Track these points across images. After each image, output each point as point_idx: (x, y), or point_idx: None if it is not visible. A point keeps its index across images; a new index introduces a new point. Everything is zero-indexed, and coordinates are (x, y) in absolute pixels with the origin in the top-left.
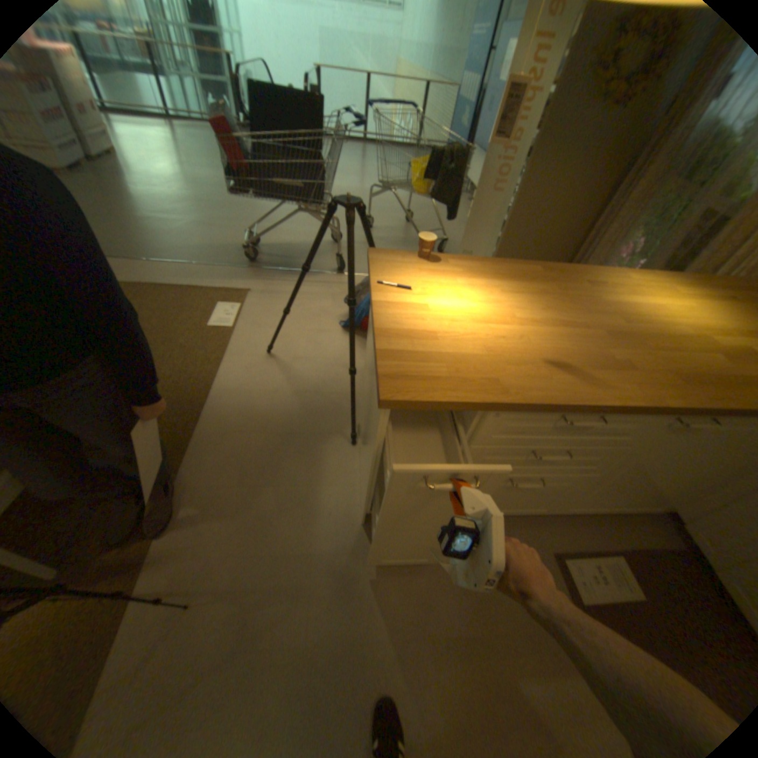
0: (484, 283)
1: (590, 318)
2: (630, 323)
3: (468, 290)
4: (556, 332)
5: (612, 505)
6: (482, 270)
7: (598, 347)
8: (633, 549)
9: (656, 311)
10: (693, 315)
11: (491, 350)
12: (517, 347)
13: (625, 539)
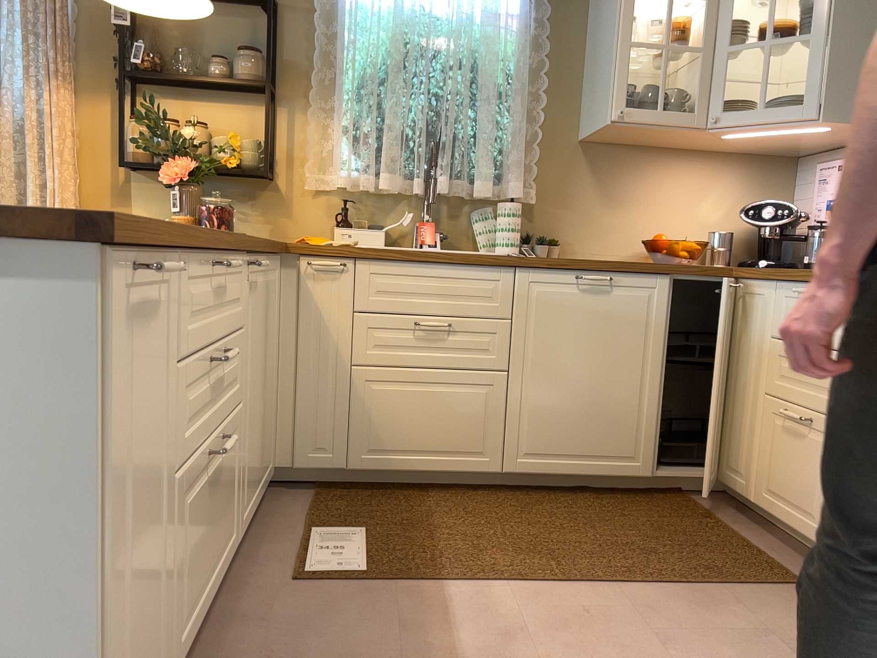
0: None
1: None
2: None
3: None
4: None
5: (253, 475)
6: None
7: None
8: (300, 521)
9: None
10: None
11: None
12: None
13: (285, 523)
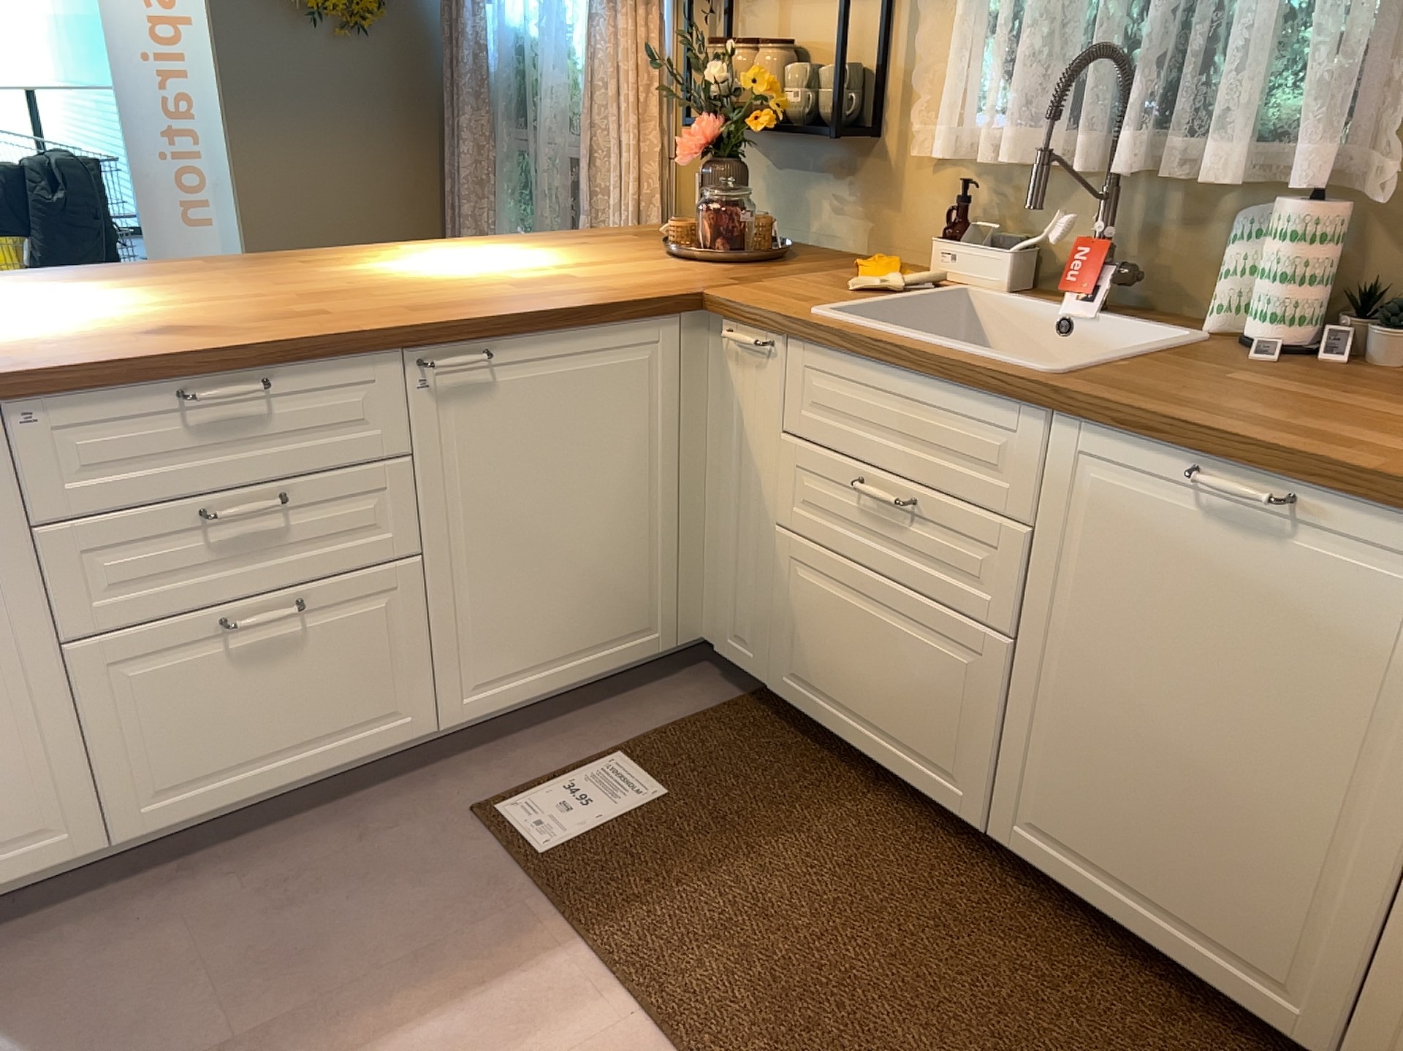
0: (48, 289)
1: (274, 290)
2: (355, 283)
3: (0, 300)
4: (187, 308)
5: (532, 646)
6: (54, 279)
7: (268, 308)
8: (637, 733)
9: (420, 269)
10: (488, 264)
11: (16, 340)
12: (83, 330)
13: (621, 725)
